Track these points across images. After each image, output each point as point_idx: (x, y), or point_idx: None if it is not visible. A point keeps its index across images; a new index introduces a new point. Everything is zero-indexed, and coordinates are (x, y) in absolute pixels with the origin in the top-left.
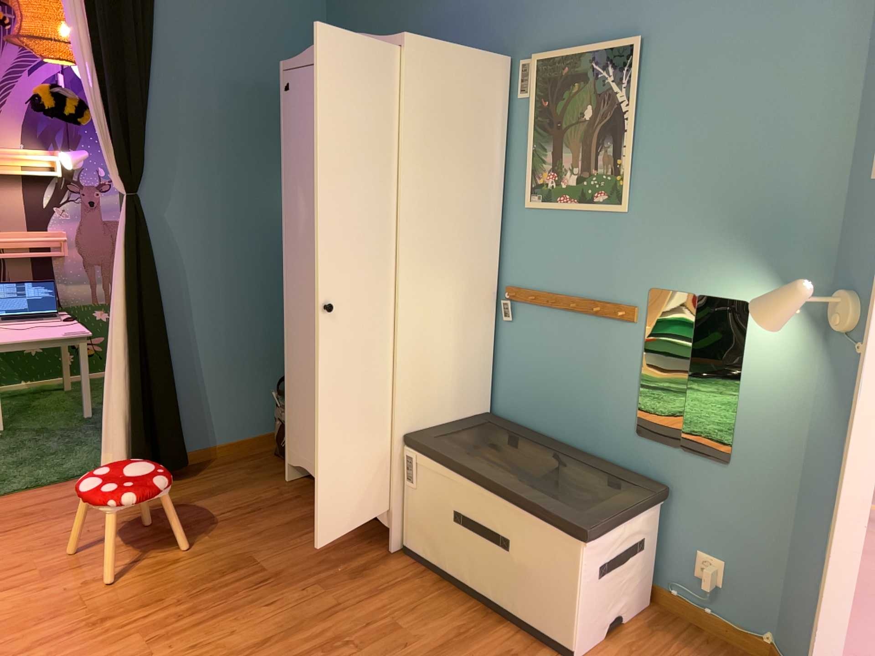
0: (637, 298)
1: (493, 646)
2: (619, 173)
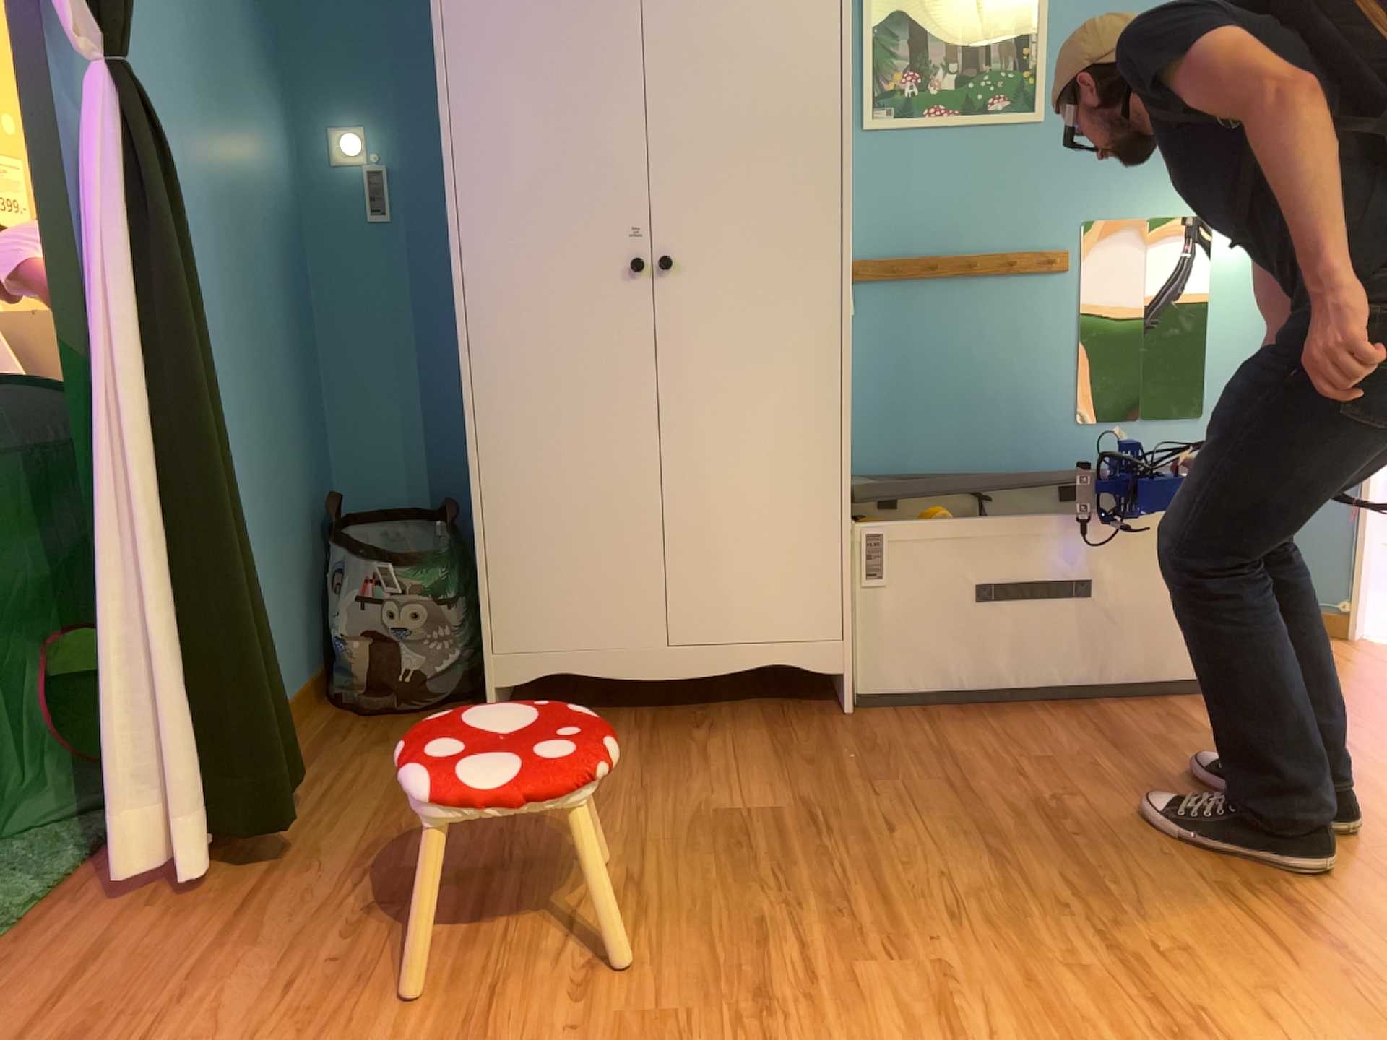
0: (1064, 240)
1: (1133, 722)
2: (1026, 69)
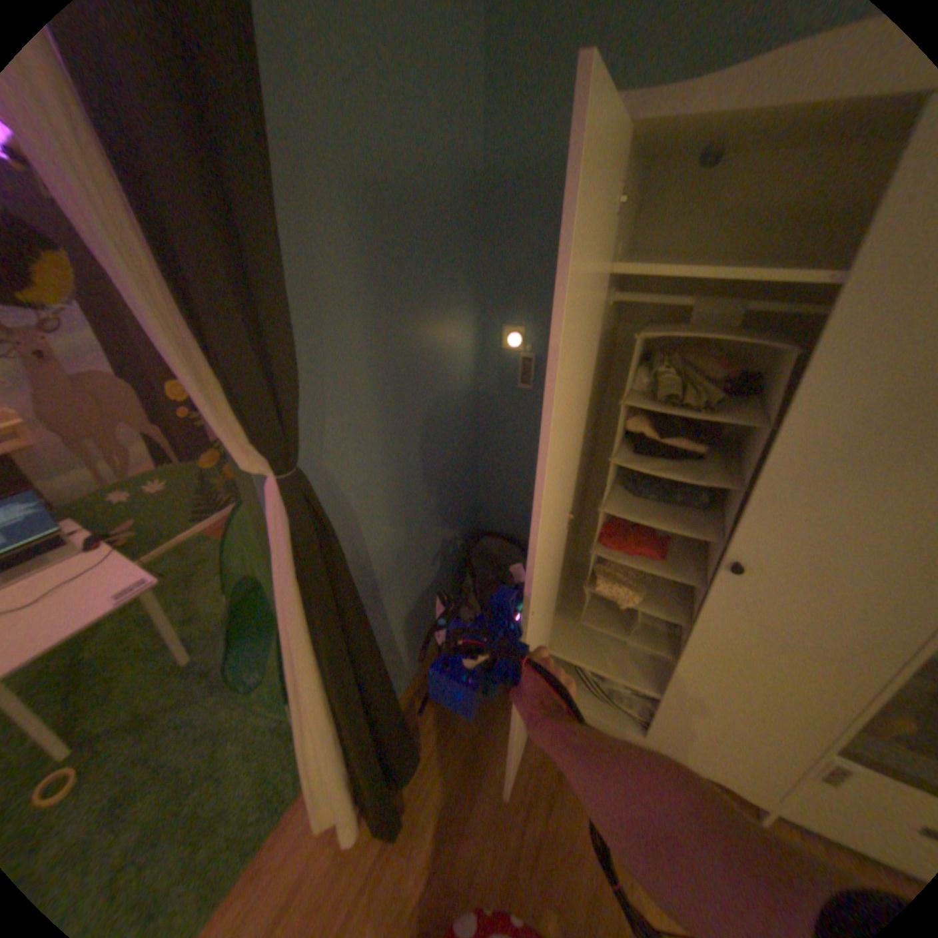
0: None
1: None
2: None
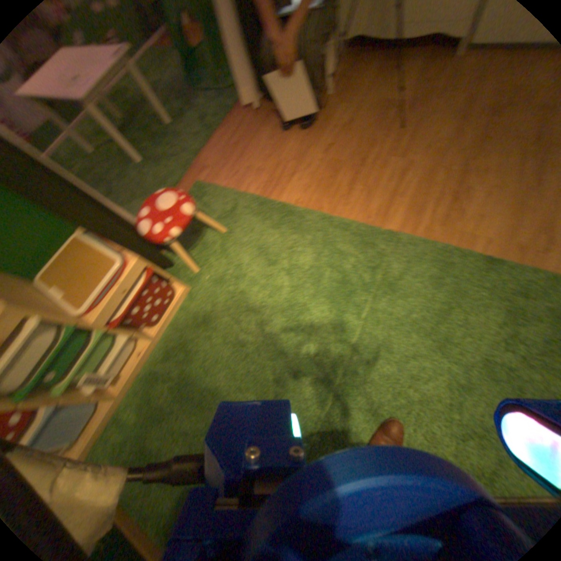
0: None
1: None
2: None
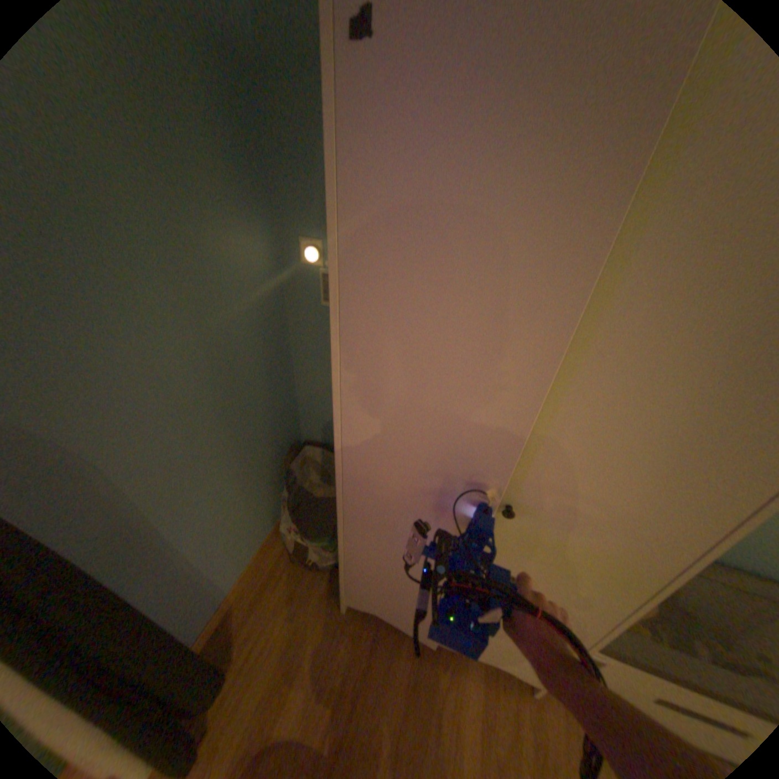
0: None
1: None
2: None
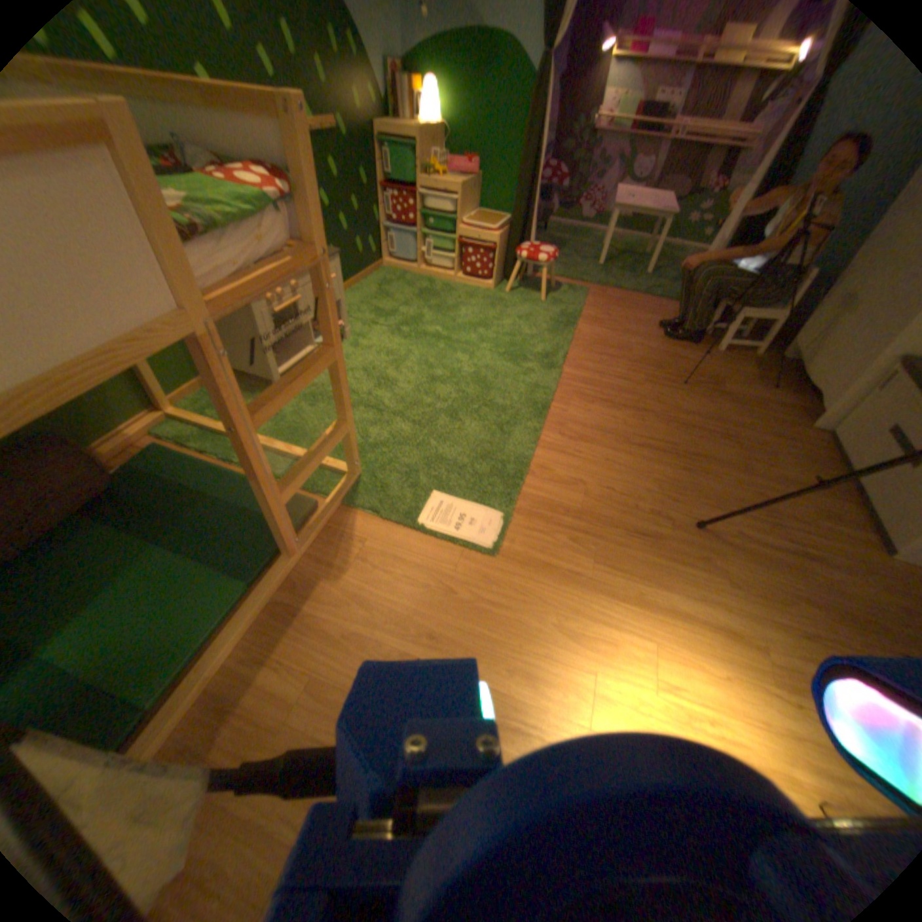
0: None
1: (822, 507)
2: None
